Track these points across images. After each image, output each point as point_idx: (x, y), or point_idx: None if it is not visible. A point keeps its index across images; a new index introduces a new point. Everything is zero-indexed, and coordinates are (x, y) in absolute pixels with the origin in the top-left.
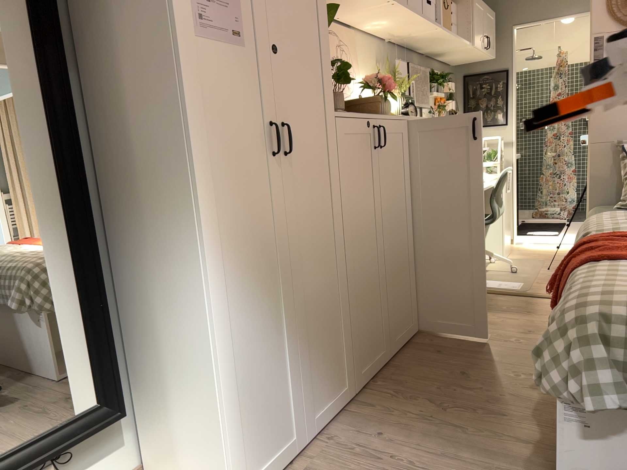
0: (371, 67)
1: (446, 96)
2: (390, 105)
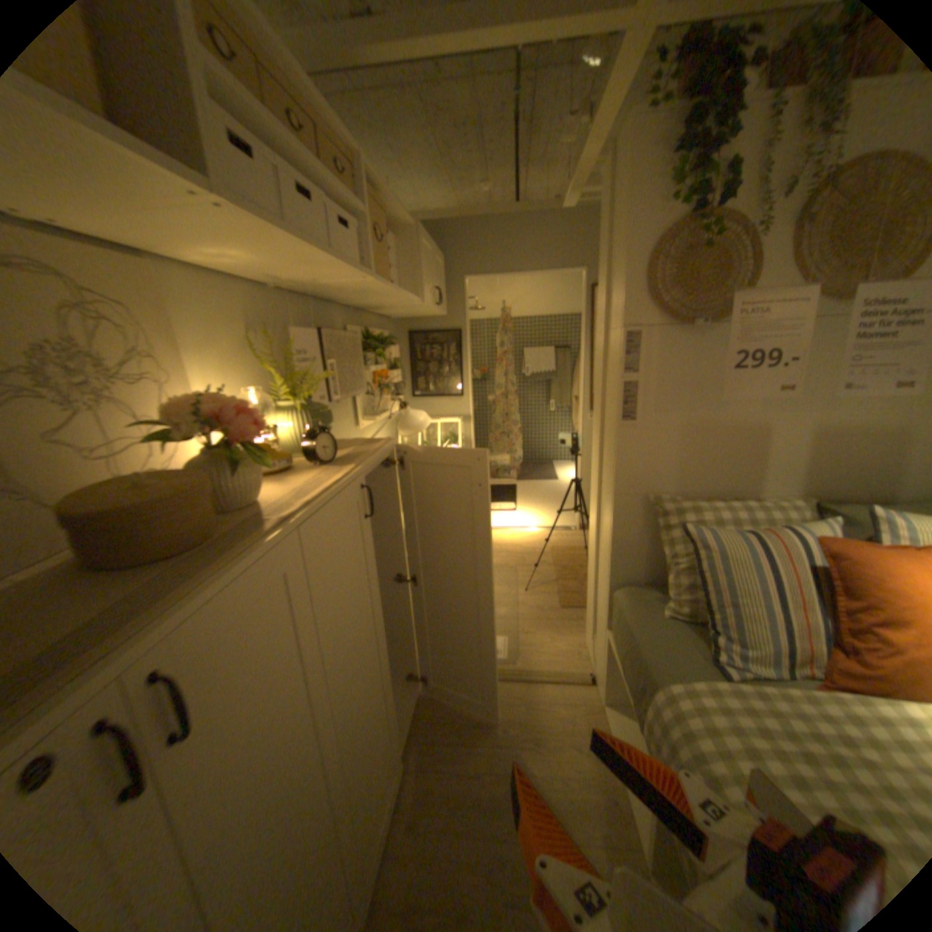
0: (231, 341)
1: (388, 361)
2: (255, 472)
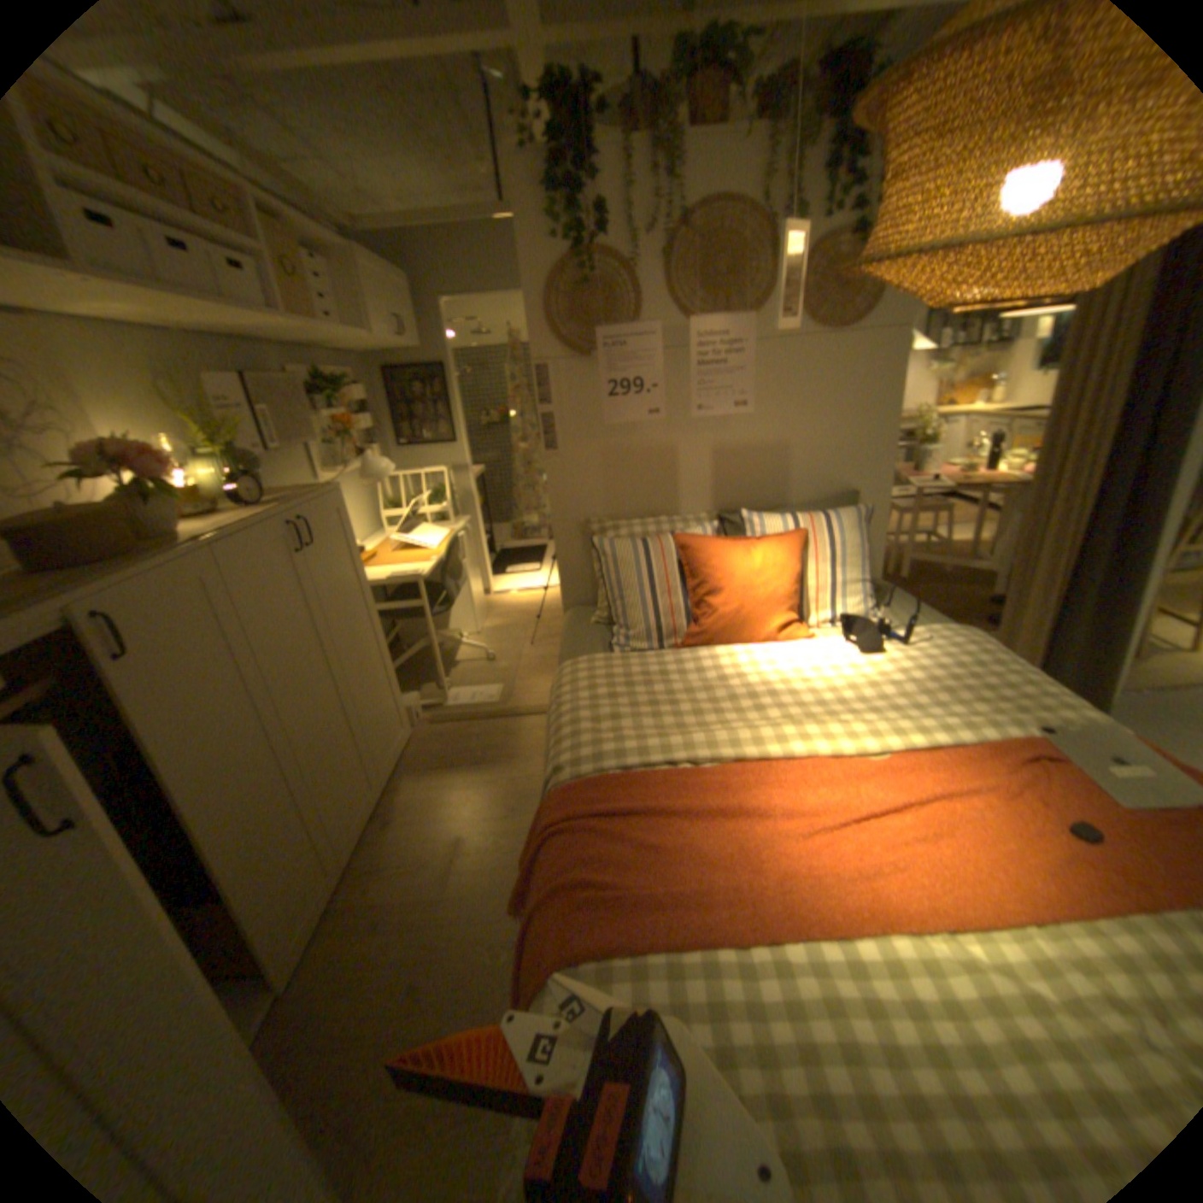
0: (133, 391)
1: (352, 404)
2: (166, 506)
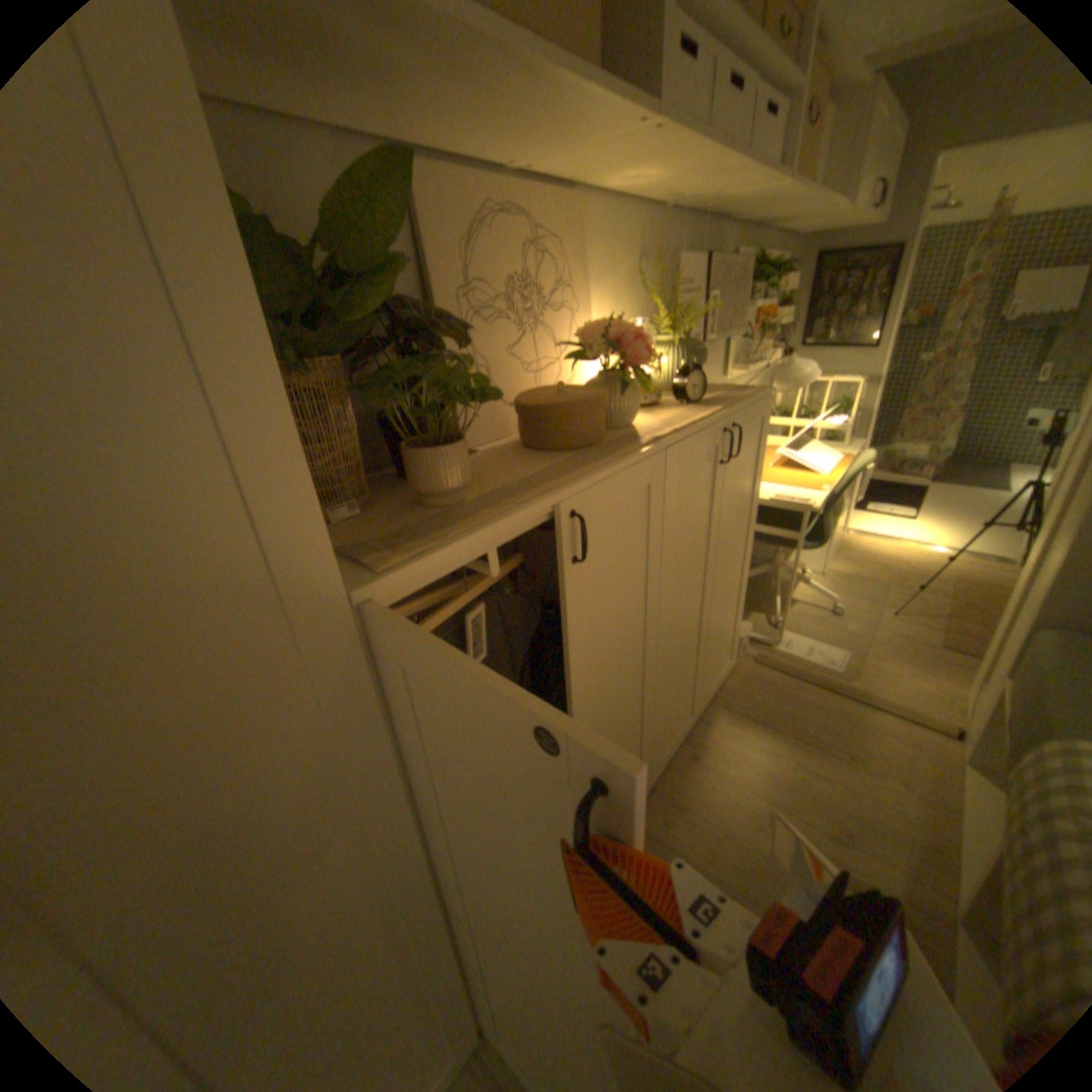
0: (624, 273)
1: (779, 296)
2: (635, 399)
